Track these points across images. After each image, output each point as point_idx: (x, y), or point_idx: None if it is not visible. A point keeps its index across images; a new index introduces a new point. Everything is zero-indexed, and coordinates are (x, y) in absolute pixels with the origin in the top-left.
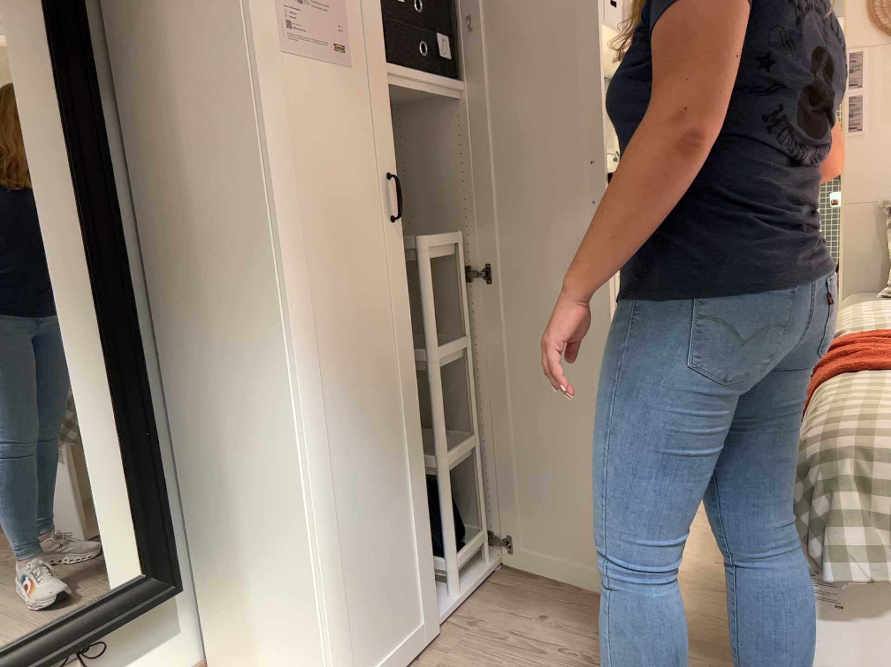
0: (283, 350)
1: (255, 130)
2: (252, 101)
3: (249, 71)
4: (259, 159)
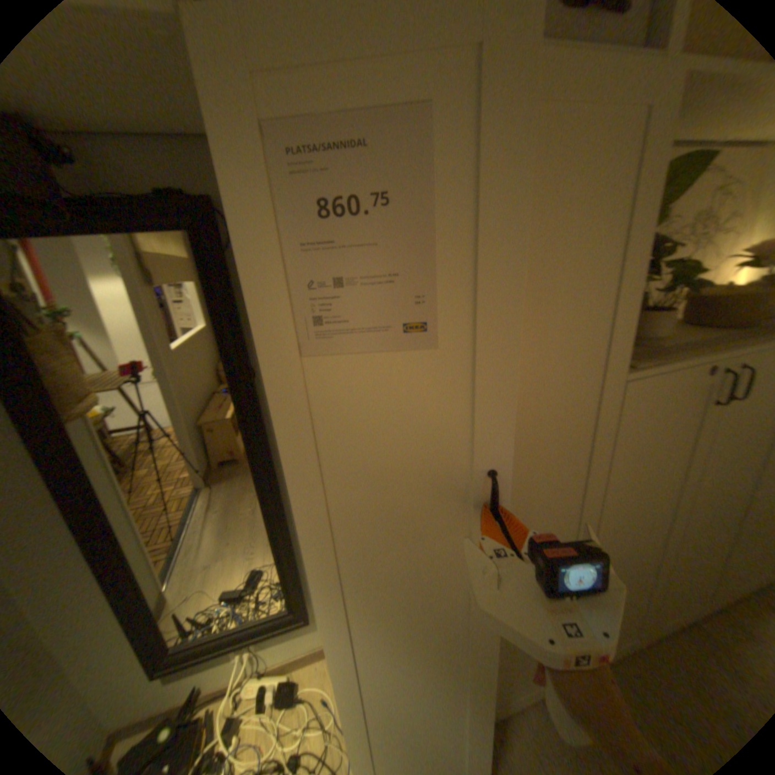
0: (316, 604)
1: (281, 443)
2: (276, 418)
3: (270, 389)
4: (286, 467)
